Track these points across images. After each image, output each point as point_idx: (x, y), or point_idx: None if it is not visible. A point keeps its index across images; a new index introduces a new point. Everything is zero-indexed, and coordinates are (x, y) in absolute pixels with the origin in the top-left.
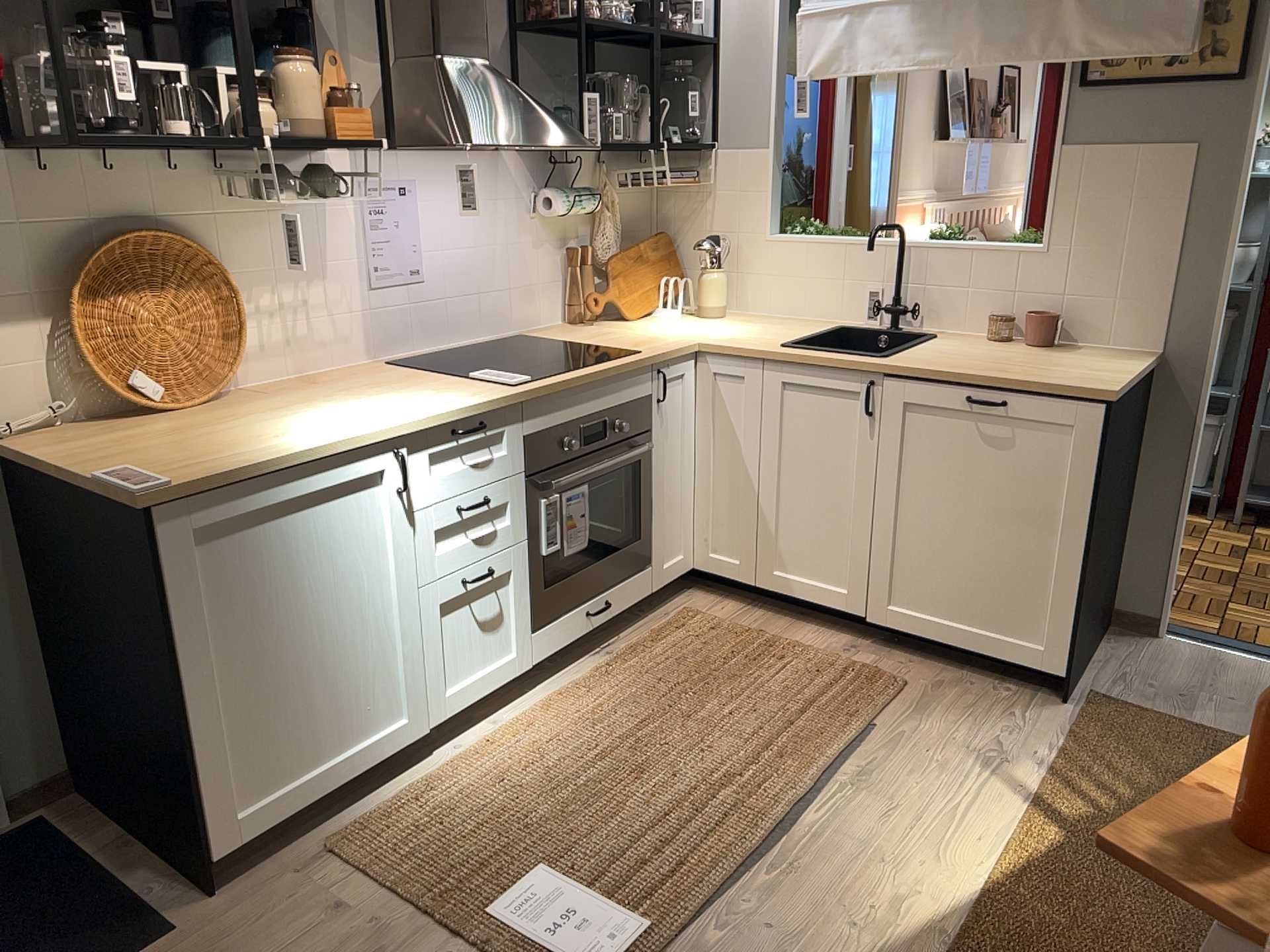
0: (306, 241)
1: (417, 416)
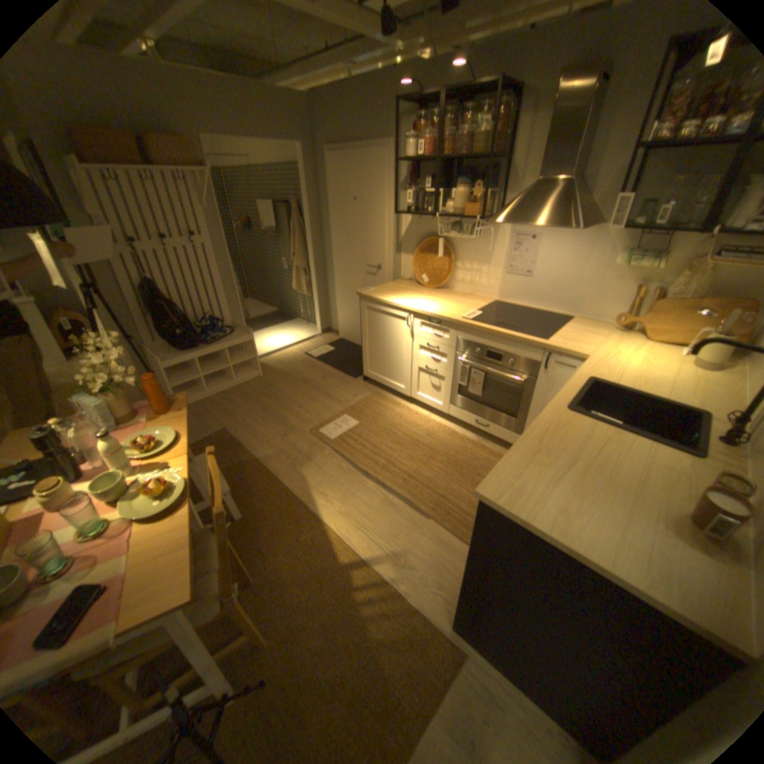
0: (485, 249)
1: (419, 308)
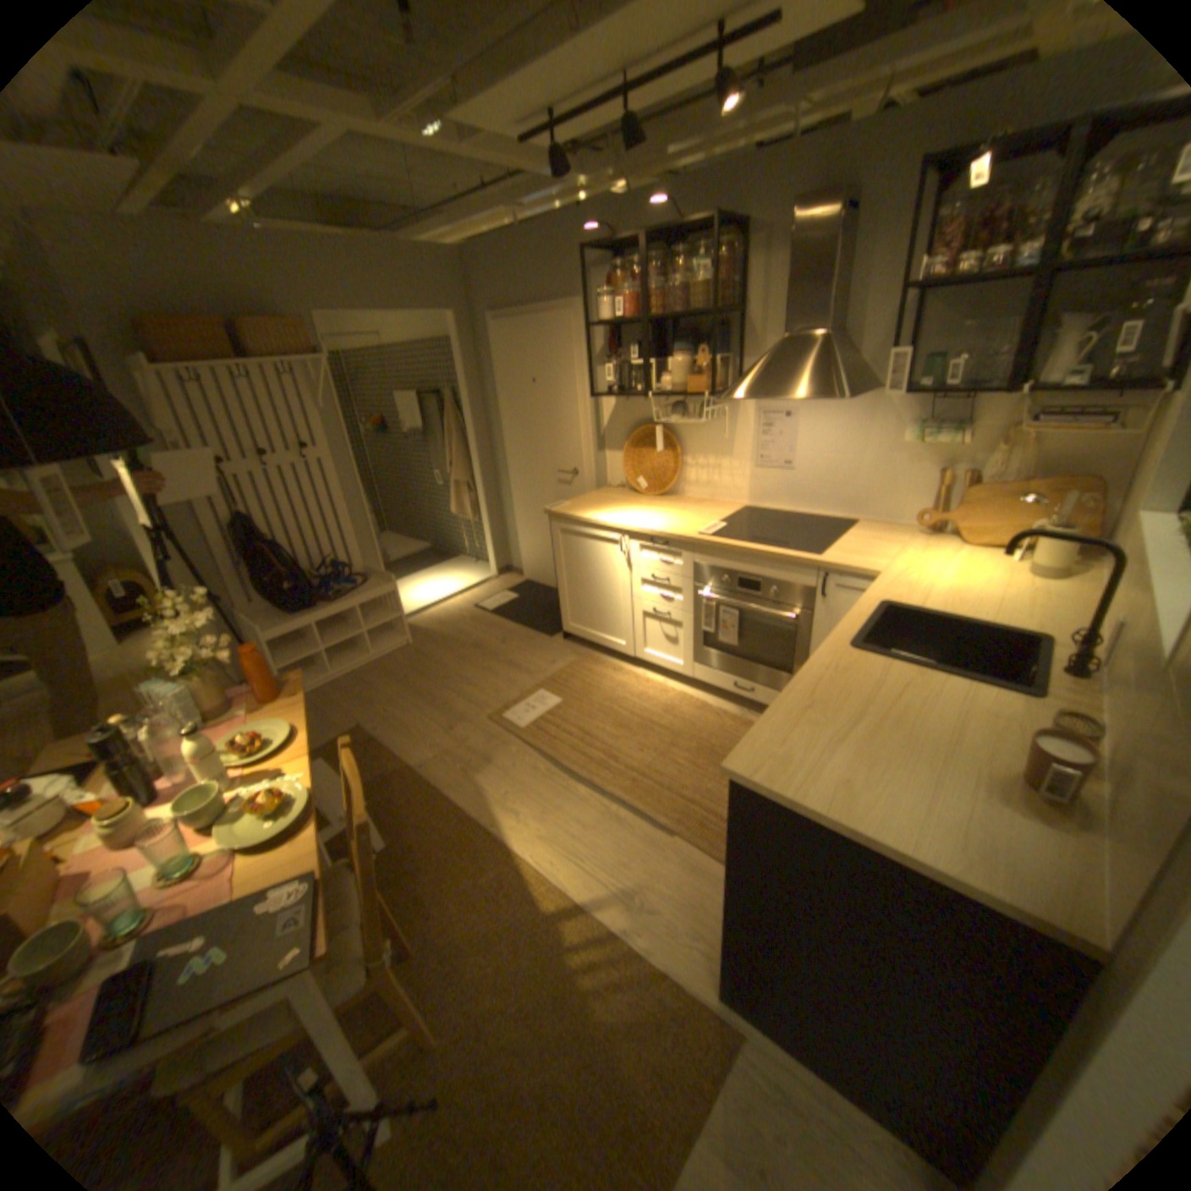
0: (723, 436)
1: (636, 525)
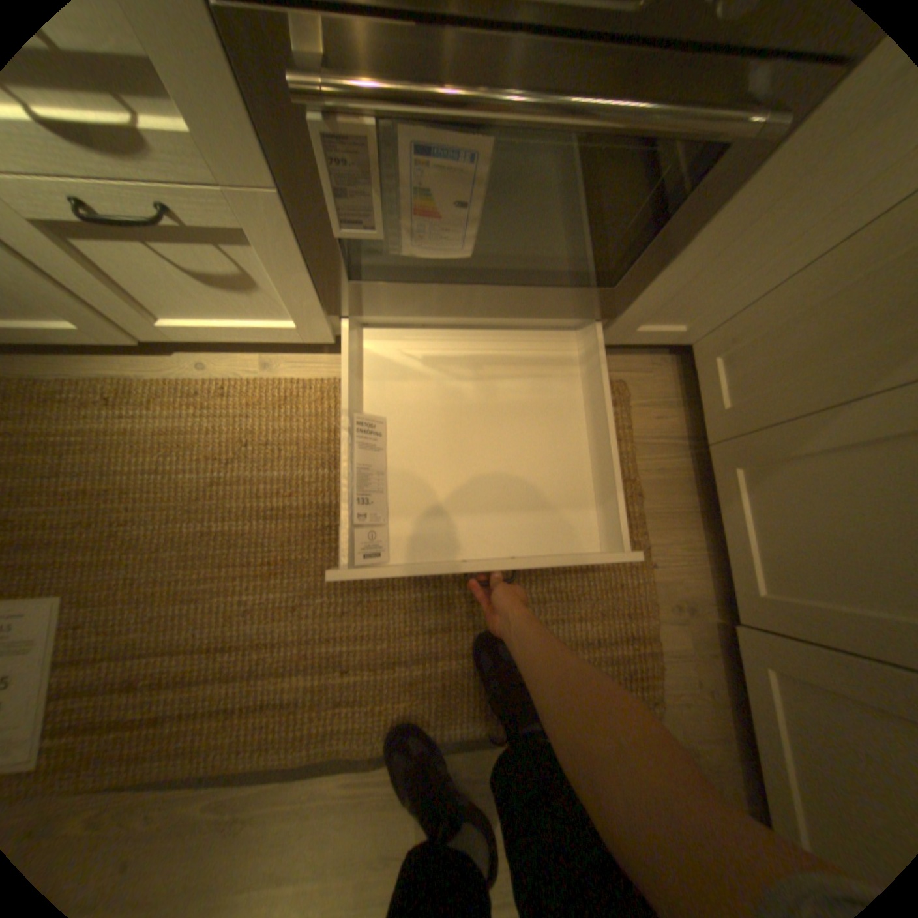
0: None
1: None
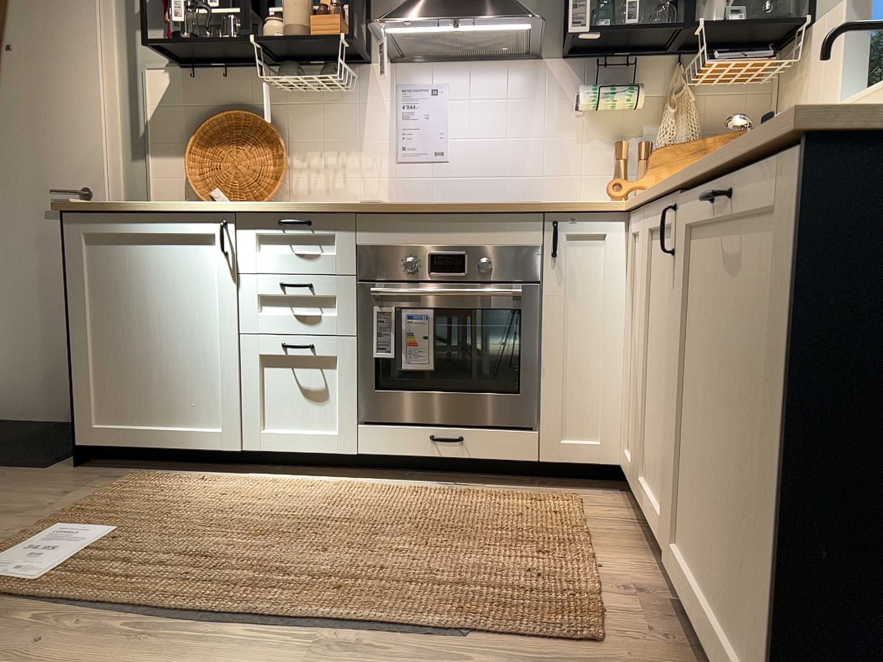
0: (346, 124)
1: (250, 203)
